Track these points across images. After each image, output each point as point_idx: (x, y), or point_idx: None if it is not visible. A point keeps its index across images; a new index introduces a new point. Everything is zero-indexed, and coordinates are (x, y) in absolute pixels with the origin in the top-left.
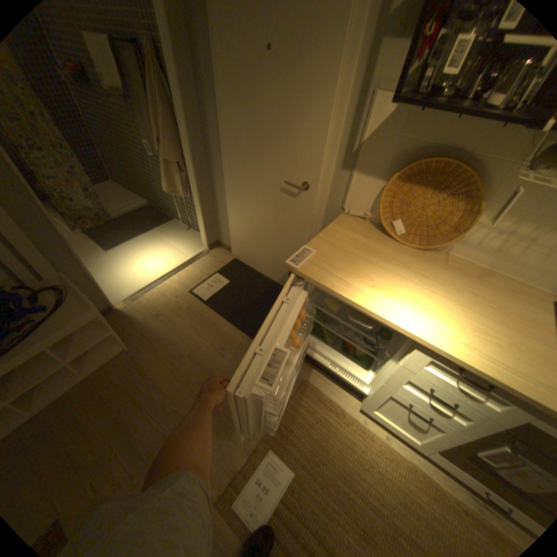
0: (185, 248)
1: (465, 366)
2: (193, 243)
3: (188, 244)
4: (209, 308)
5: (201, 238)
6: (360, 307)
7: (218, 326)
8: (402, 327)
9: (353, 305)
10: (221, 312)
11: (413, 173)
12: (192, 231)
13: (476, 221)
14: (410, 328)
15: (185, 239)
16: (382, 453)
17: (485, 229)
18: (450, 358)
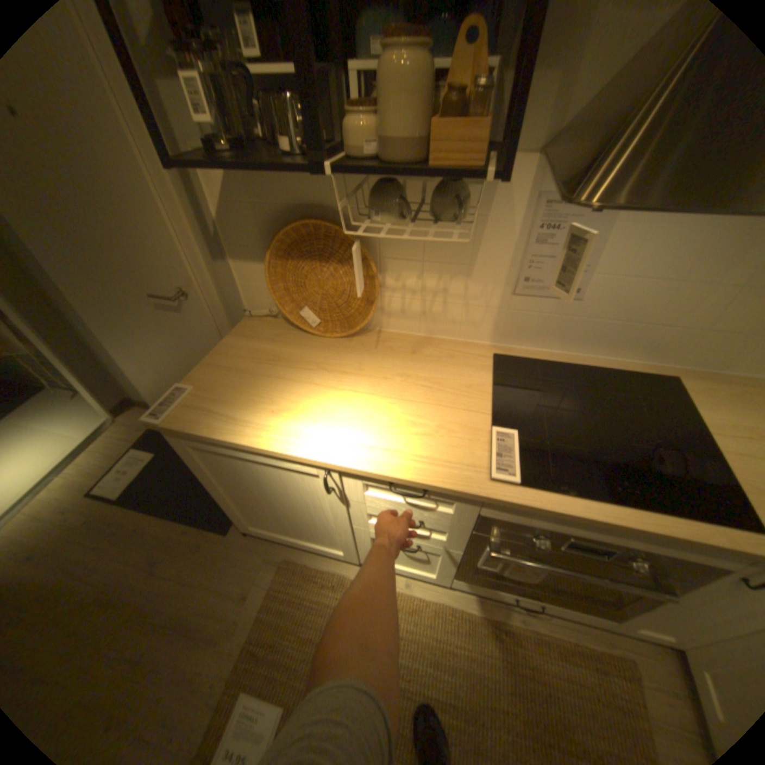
0: (68, 429)
1: (388, 477)
2: (82, 416)
3: (74, 421)
4: (122, 510)
5: (91, 405)
6: (257, 447)
7: (141, 532)
8: (305, 457)
9: (246, 448)
10: (143, 509)
11: (288, 246)
12: (78, 399)
13: (377, 287)
14: (315, 455)
15: (68, 414)
16: (401, 609)
17: (398, 292)
18: (371, 474)
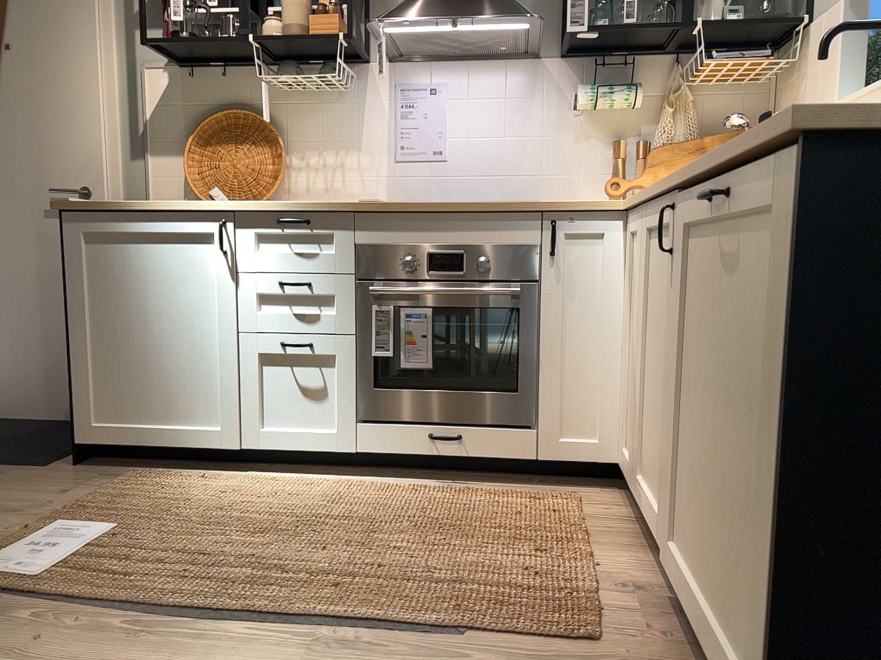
0: None
1: (275, 211)
2: None
3: None
4: None
5: None
6: (160, 213)
7: None
8: (205, 203)
9: (150, 213)
10: None
11: (208, 137)
12: None
13: (282, 159)
14: (215, 203)
15: None
16: (292, 486)
17: (301, 173)
18: (261, 213)
